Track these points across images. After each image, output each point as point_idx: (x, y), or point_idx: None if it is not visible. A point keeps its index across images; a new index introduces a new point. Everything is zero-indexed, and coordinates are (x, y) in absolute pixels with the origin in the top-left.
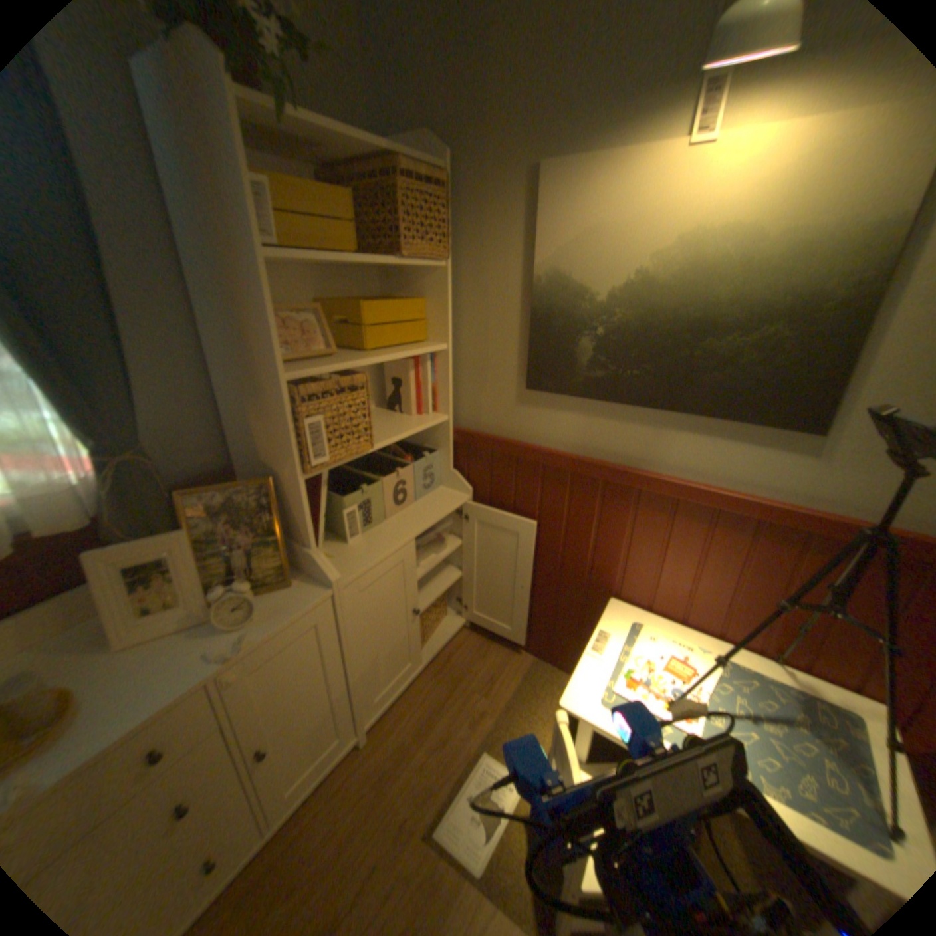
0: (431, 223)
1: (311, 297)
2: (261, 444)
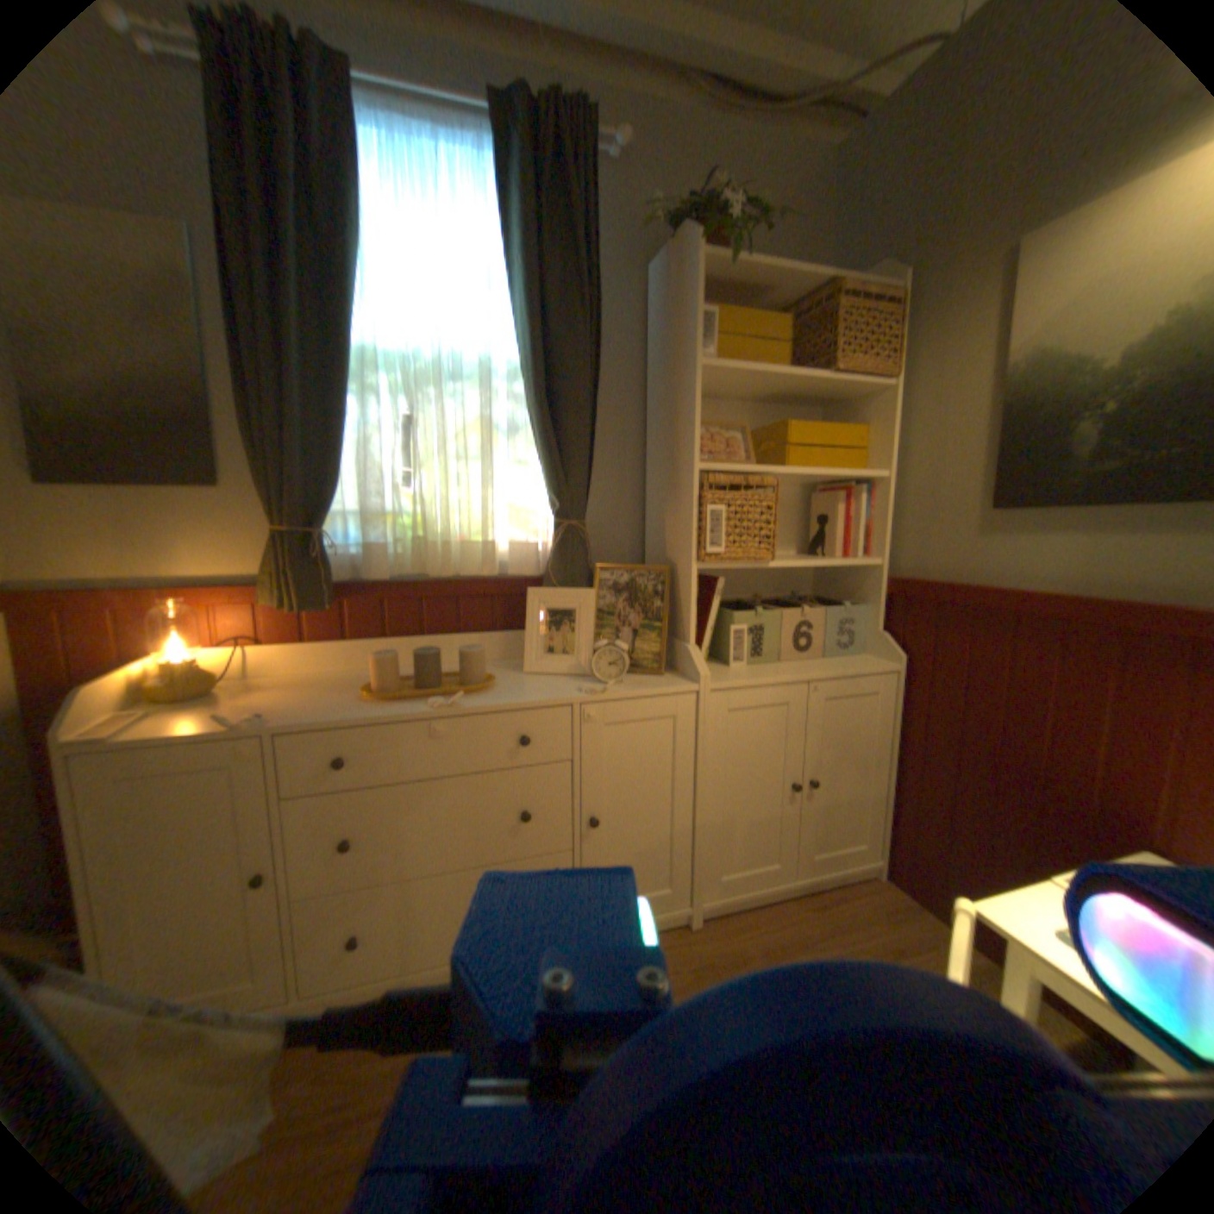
0: (880, 344)
1: (743, 428)
2: (668, 540)
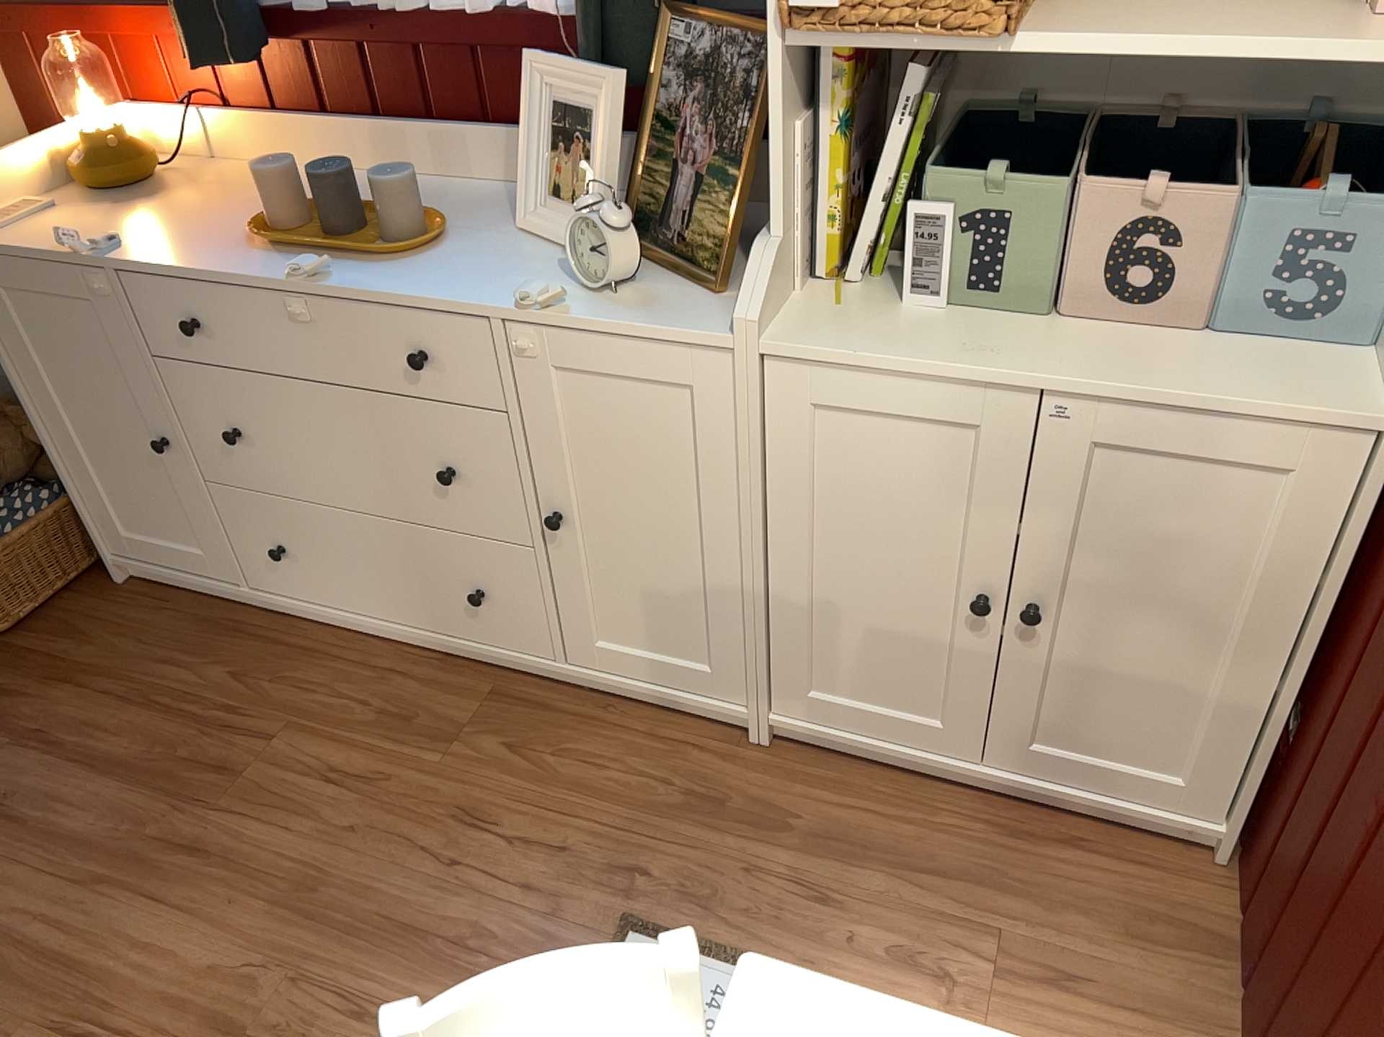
0: None
1: None
2: None
